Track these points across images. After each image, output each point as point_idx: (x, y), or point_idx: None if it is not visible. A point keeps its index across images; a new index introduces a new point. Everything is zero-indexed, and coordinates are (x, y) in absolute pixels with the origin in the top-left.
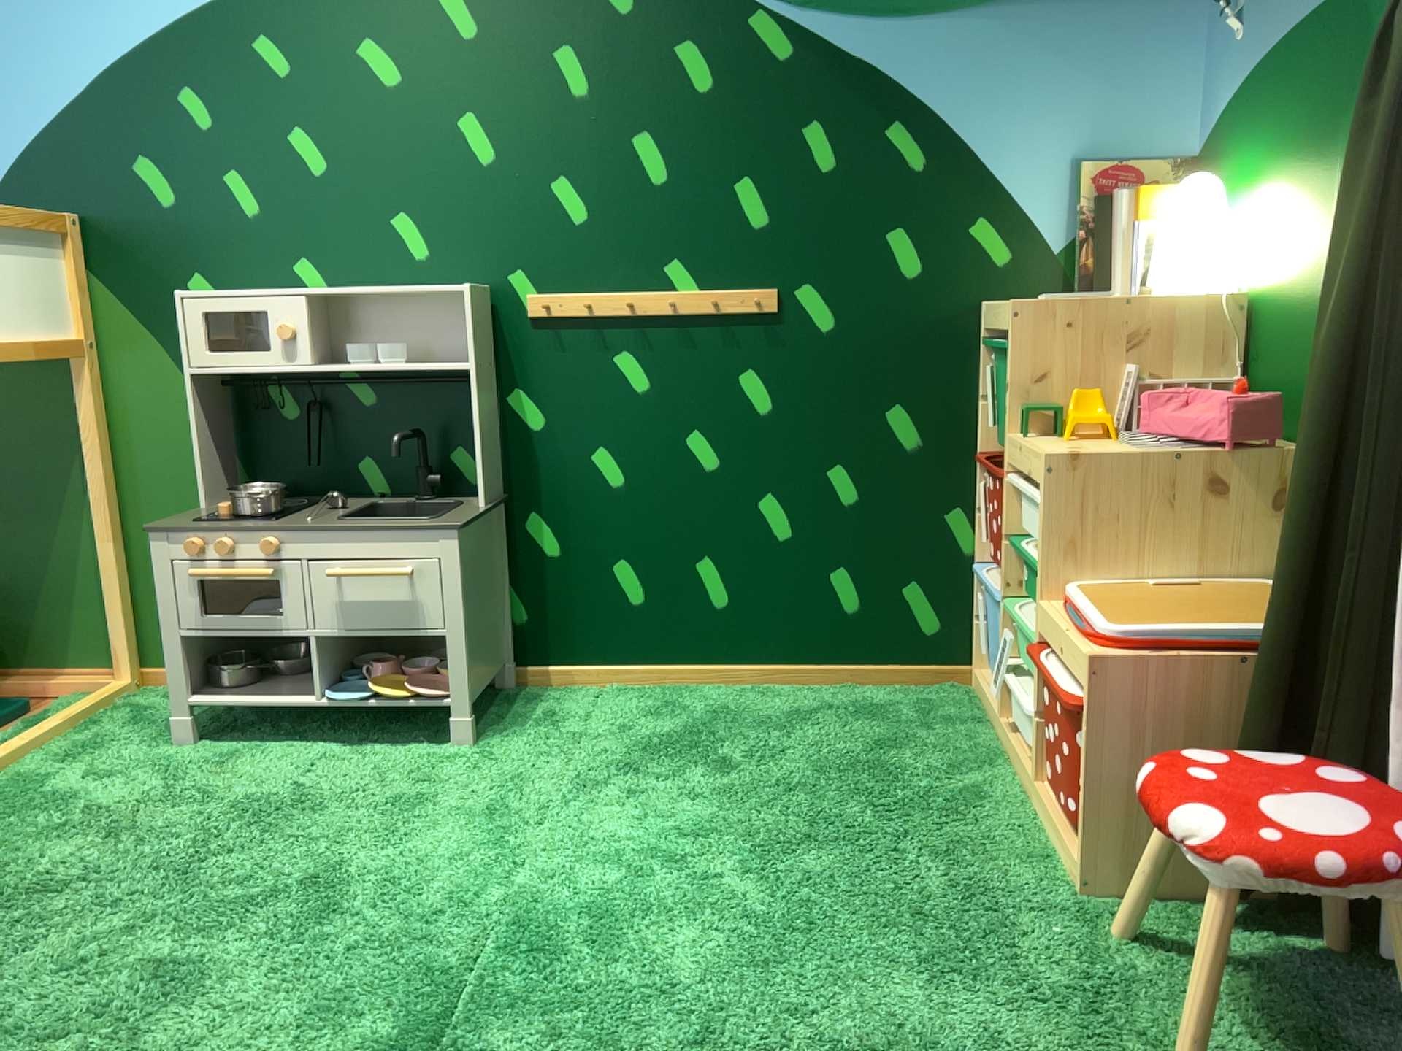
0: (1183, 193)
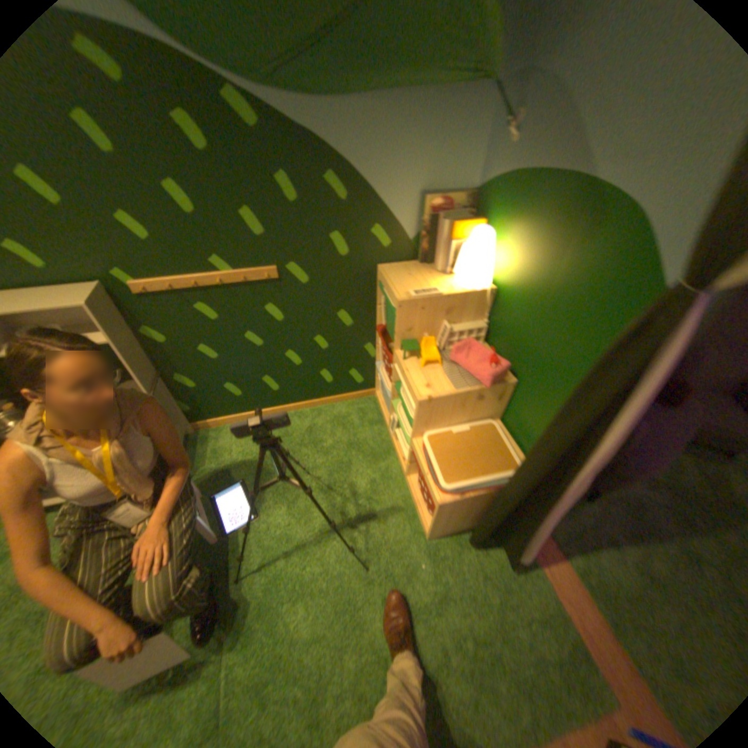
0: (477, 238)
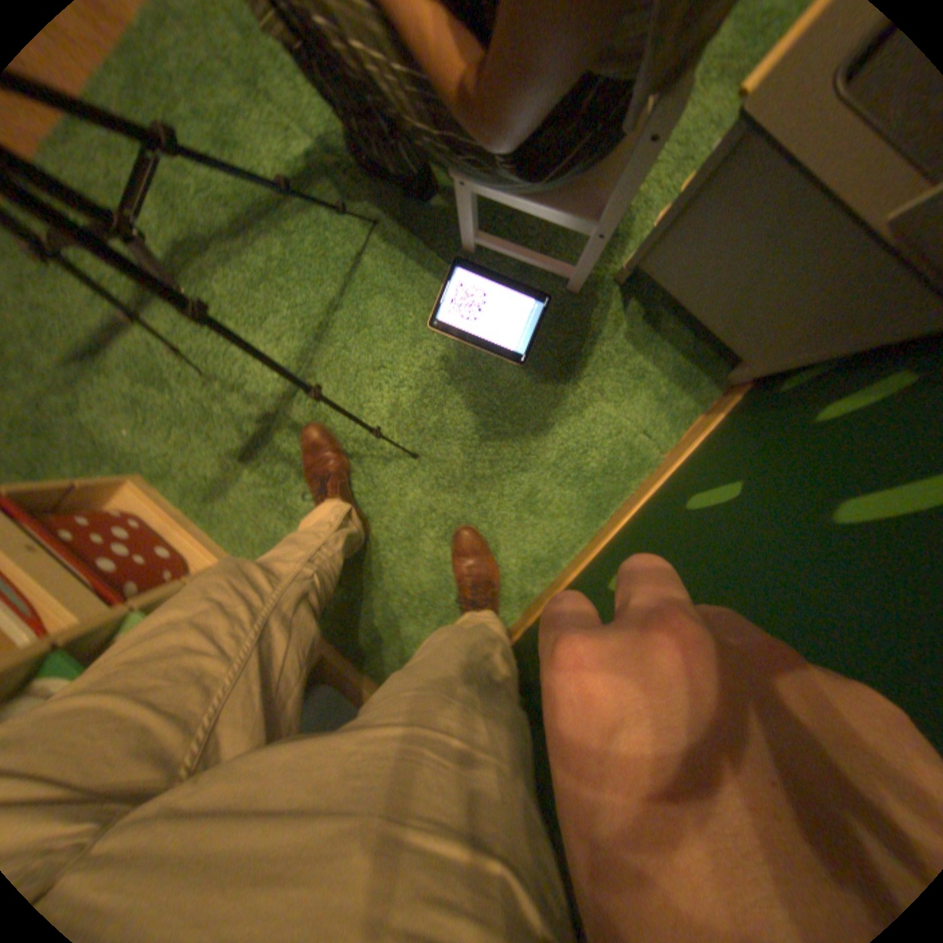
0: None
